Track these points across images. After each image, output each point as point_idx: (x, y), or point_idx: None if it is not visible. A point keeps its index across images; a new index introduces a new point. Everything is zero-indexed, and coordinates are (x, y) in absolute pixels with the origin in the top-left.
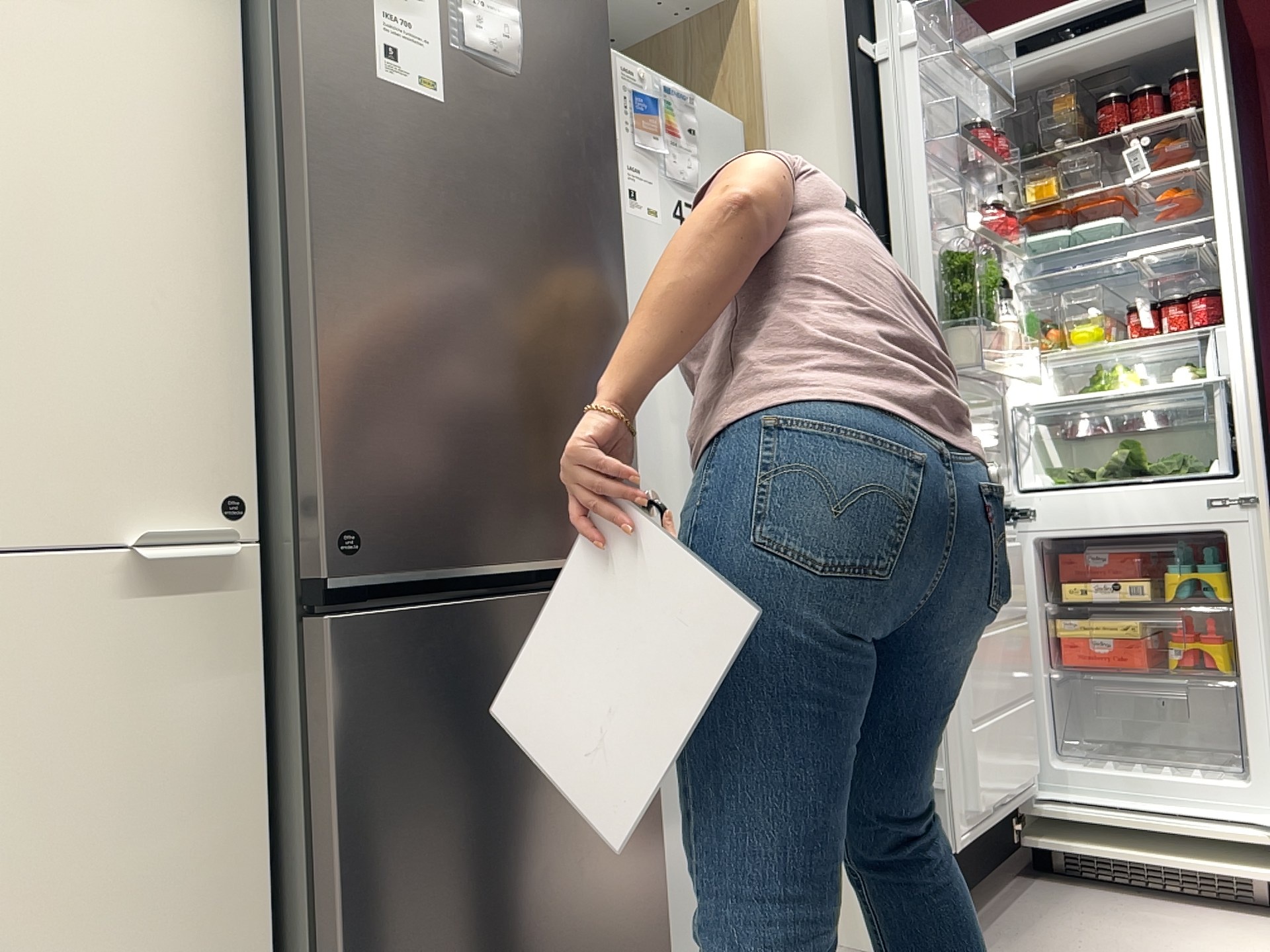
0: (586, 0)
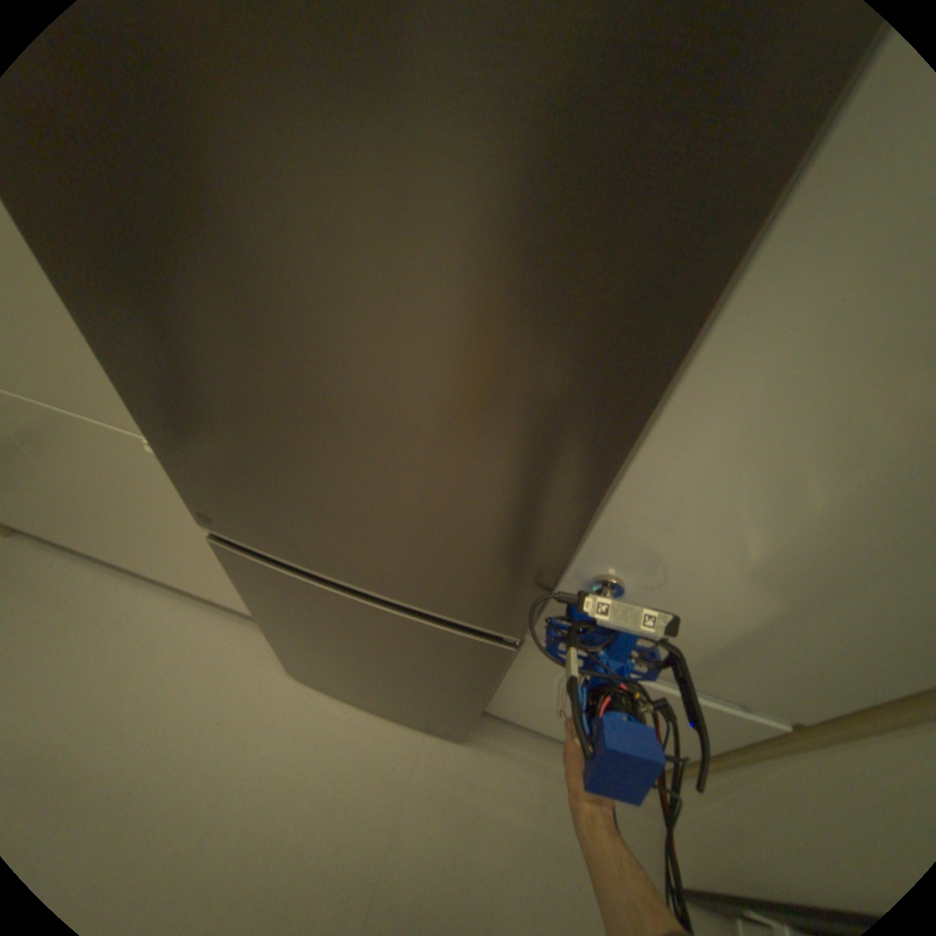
0: None
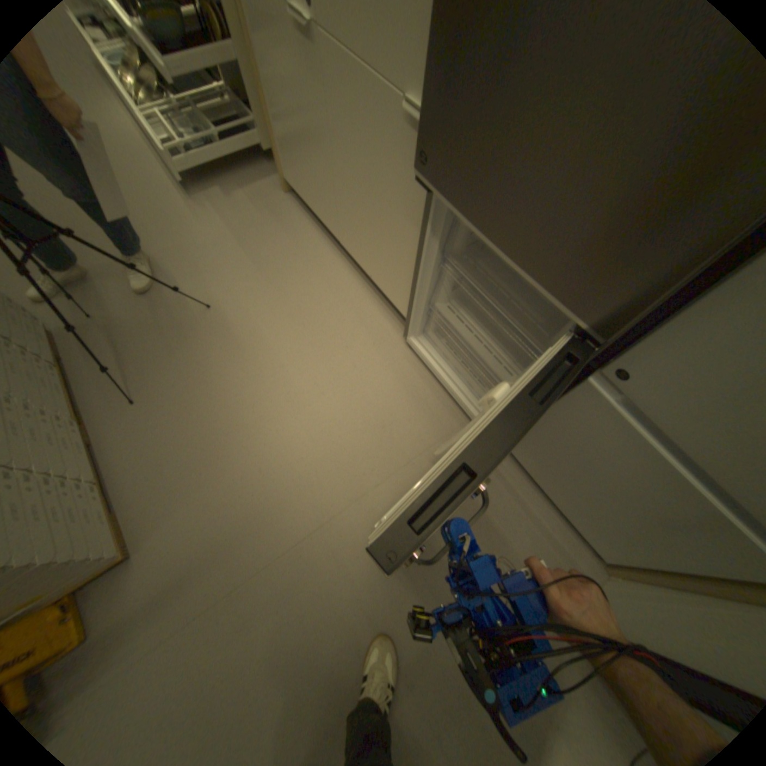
0: None
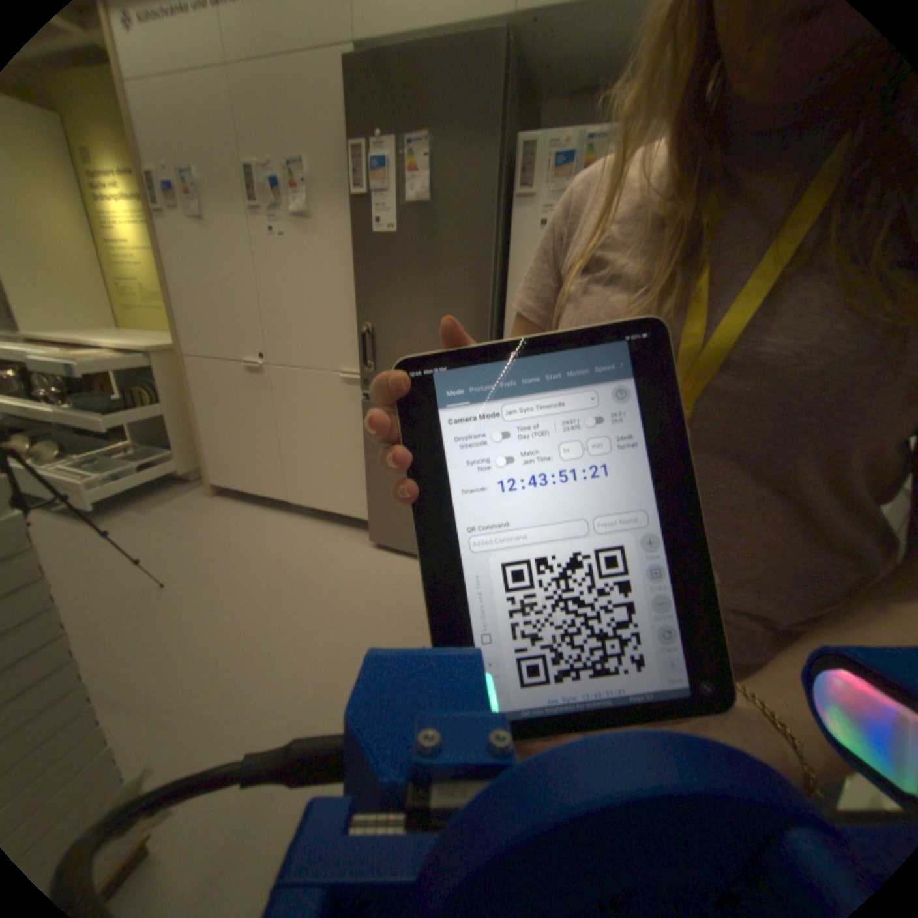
0: (481, 133)
